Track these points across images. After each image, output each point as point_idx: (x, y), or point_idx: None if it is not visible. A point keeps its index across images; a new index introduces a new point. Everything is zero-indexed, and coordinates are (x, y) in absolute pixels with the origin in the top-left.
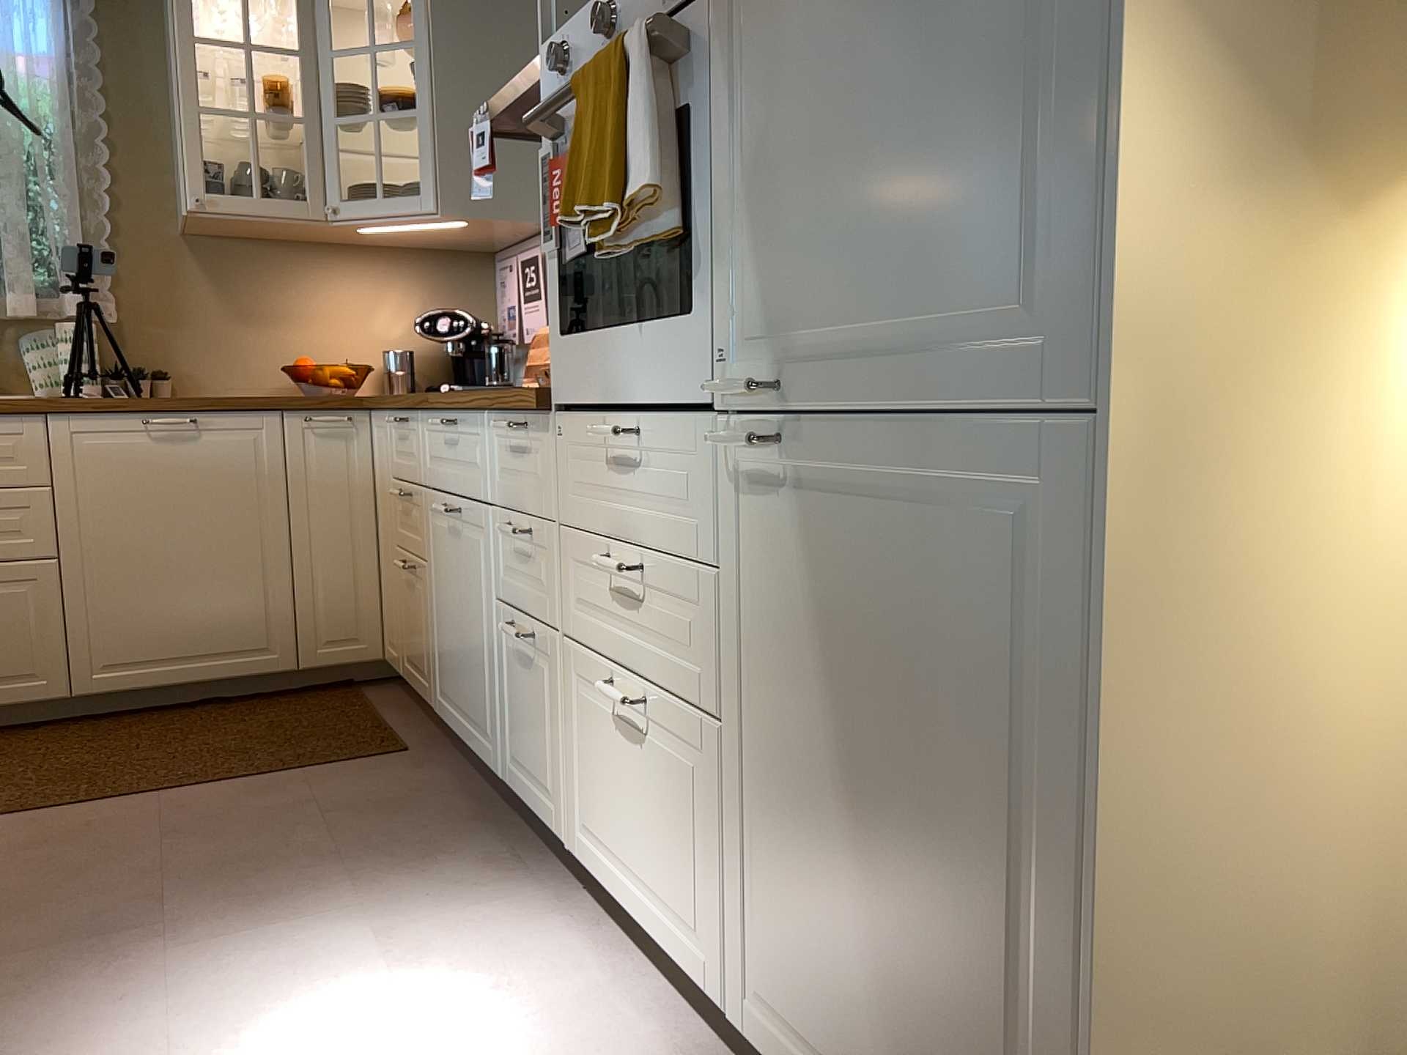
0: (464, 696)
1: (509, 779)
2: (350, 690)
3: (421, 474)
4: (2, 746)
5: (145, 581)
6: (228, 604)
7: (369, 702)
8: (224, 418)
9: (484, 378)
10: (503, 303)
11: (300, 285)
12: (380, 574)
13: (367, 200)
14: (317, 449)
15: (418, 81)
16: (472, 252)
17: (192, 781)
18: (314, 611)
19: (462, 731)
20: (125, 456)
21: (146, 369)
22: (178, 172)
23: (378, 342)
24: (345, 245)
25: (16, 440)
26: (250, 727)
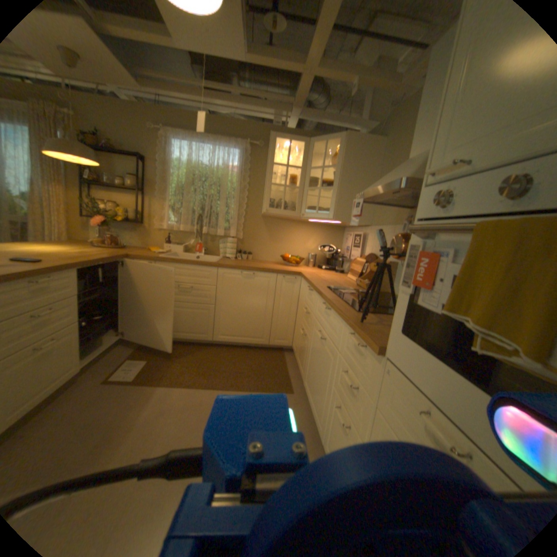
0: (314, 396)
1: (325, 450)
2: (281, 353)
3: (313, 311)
4: (194, 350)
5: (234, 314)
6: (254, 324)
7: (285, 361)
8: (262, 274)
9: (335, 265)
10: (345, 243)
11: (289, 232)
12: (295, 324)
13: (312, 211)
14: (285, 285)
15: (334, 178)
16: (338, 227)
17: (232, 387)
18: (275, 330)
19: (311, 405)
20: (235, 280)
21: (247, 251)
22: (263, 199)
23: (307, 251)
24: (303, 222)
25: (210, 273)
26: (252, 363)
